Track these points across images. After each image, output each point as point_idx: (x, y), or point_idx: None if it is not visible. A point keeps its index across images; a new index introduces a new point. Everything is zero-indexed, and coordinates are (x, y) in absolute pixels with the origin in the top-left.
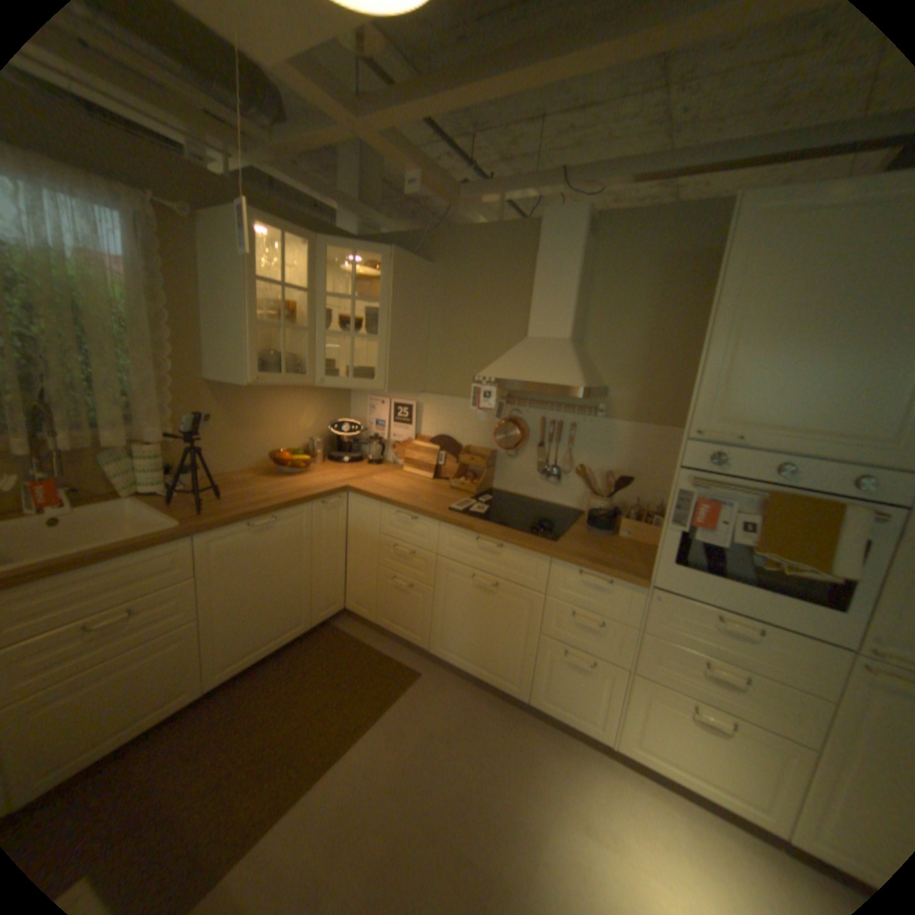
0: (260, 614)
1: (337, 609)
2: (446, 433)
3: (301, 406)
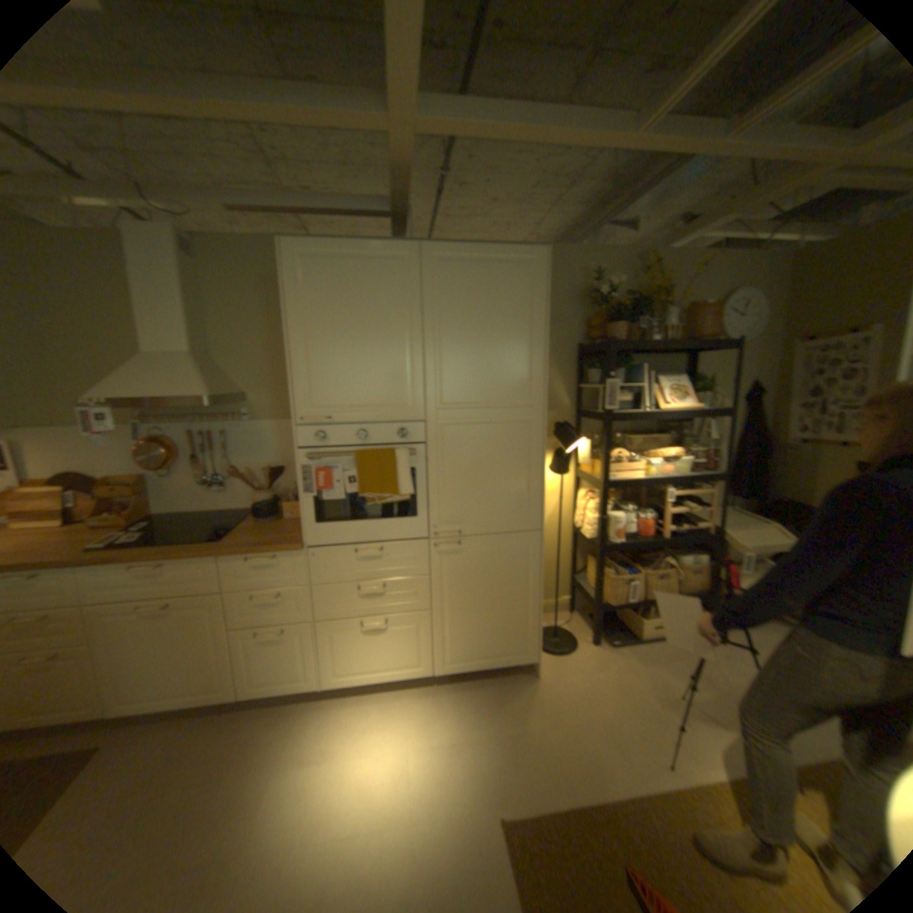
0: None
1: None
2: (66, 469)
3: None
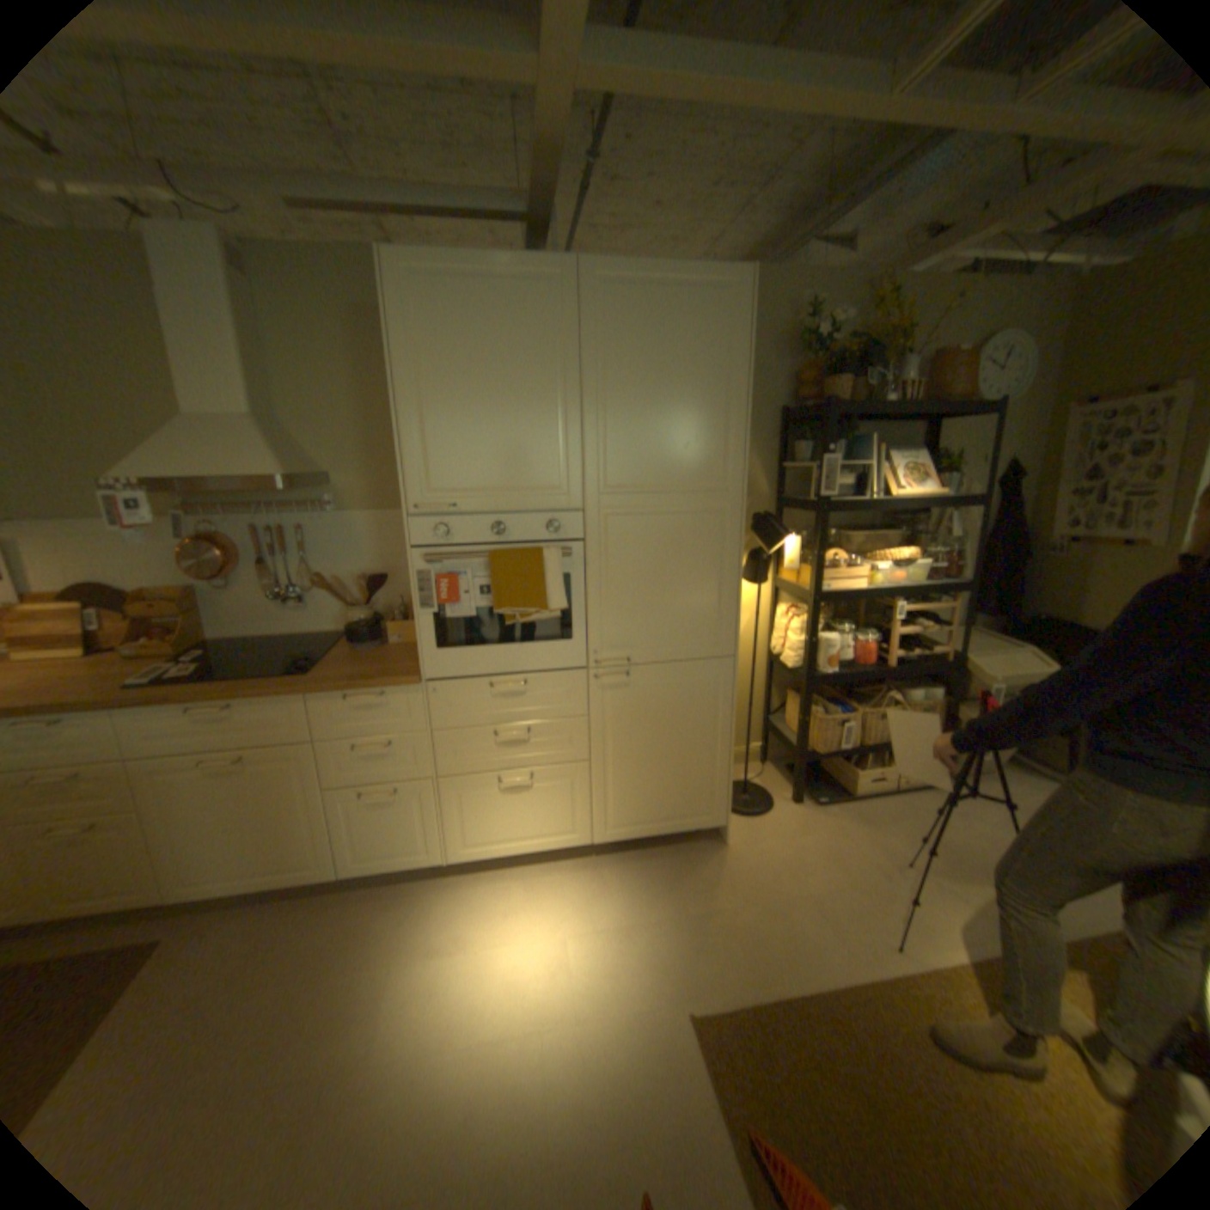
0: None
1: None
2: (87, 579)
3: None
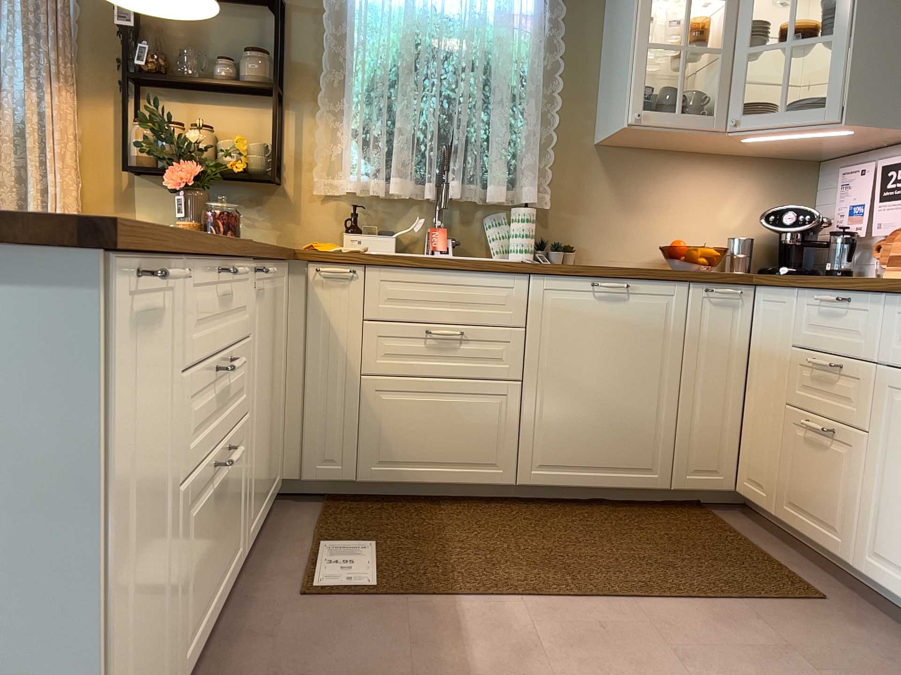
0: (597, 416)
1: (722, 483)
2: None
3: (726, 188)
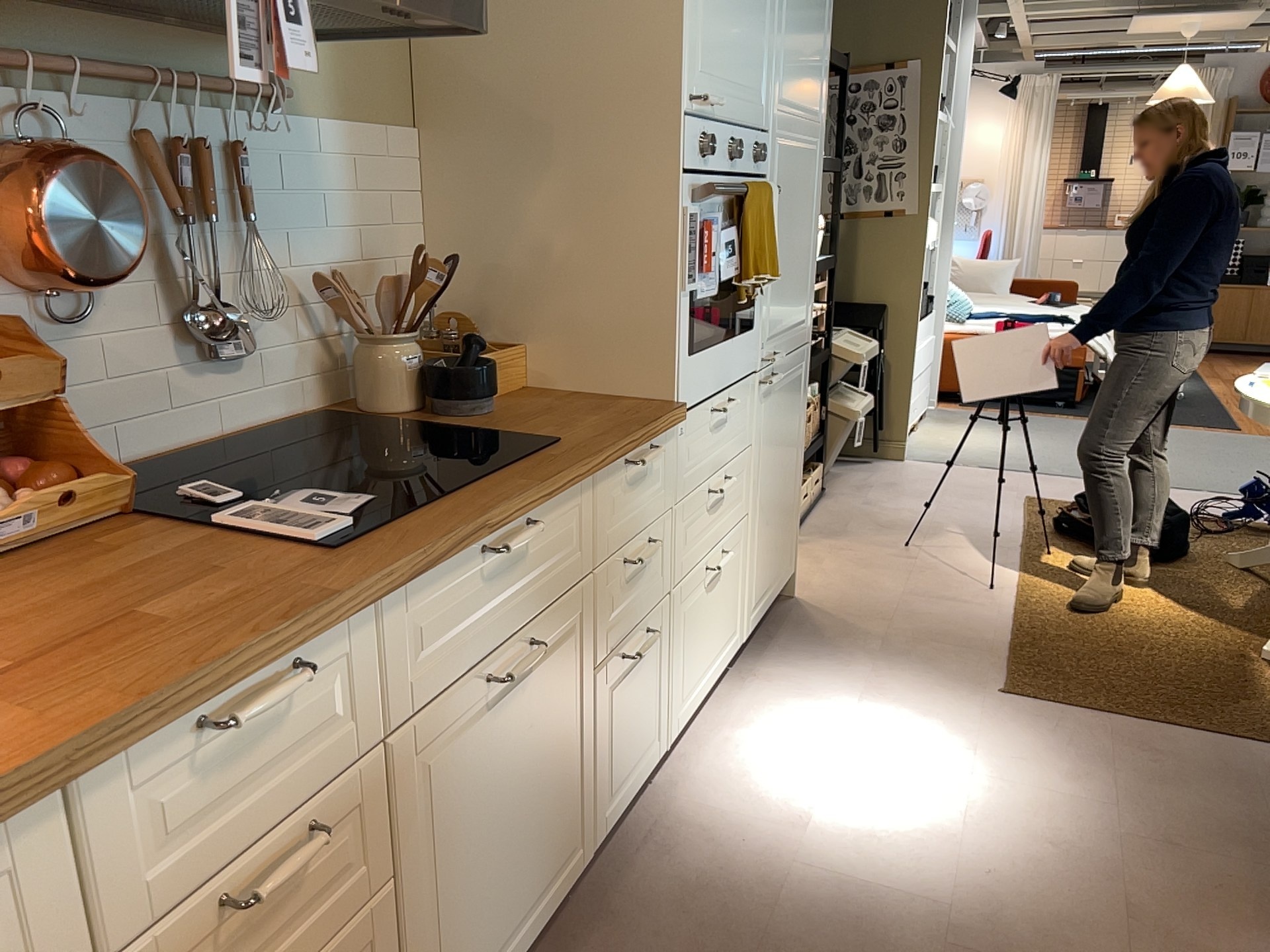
0: None
1: None
2: None
3: None
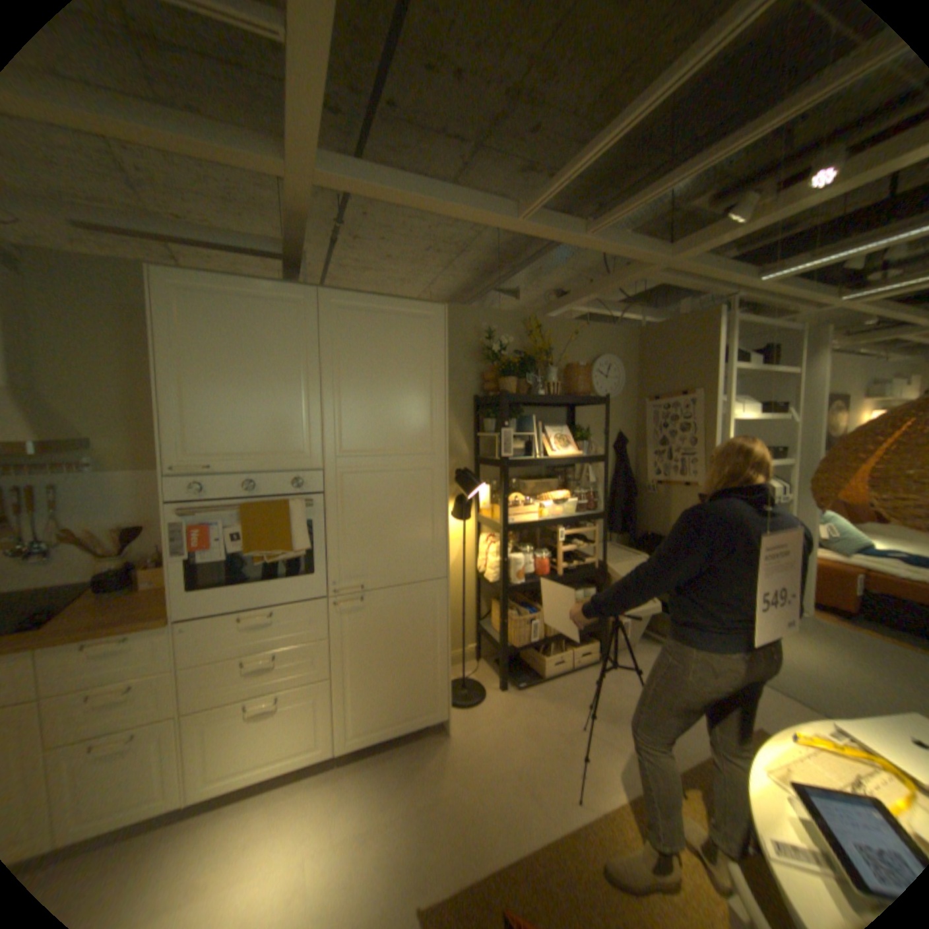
0: None
1: None
2: None
3: None
